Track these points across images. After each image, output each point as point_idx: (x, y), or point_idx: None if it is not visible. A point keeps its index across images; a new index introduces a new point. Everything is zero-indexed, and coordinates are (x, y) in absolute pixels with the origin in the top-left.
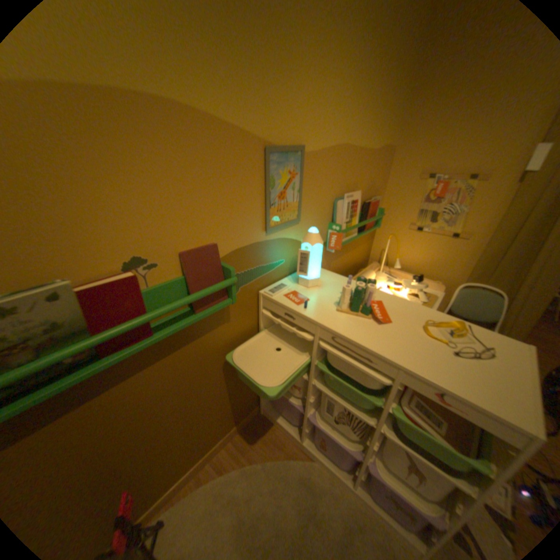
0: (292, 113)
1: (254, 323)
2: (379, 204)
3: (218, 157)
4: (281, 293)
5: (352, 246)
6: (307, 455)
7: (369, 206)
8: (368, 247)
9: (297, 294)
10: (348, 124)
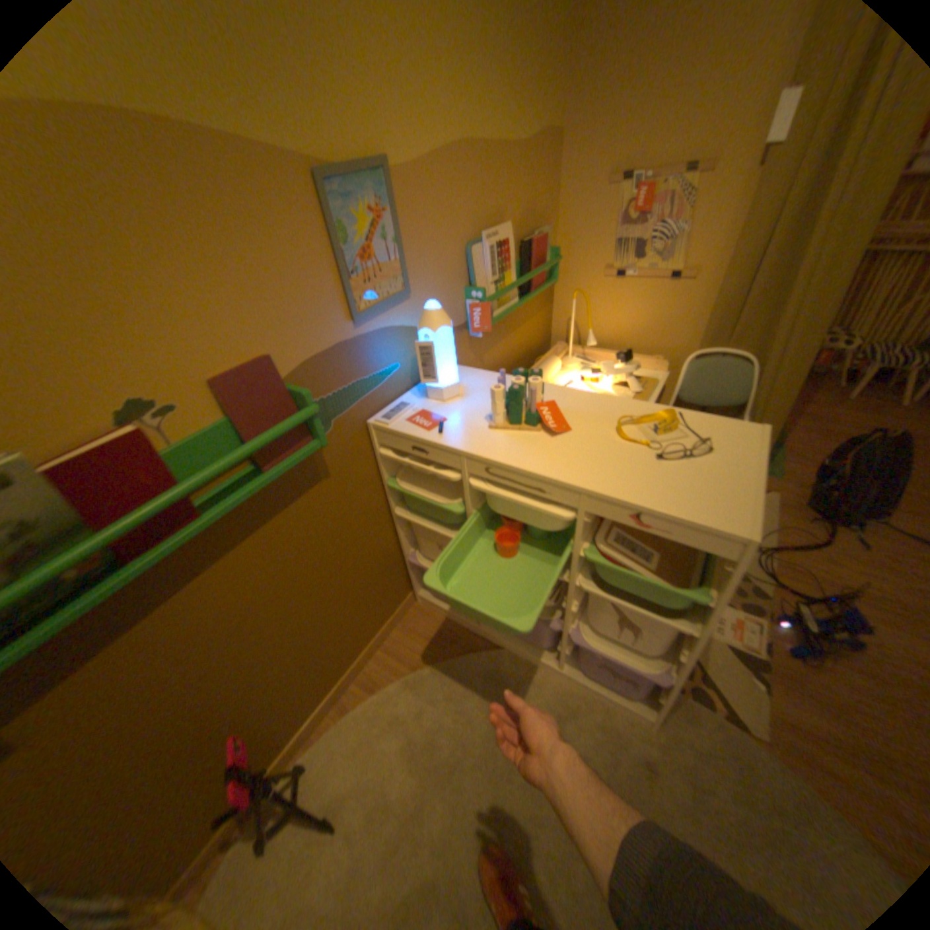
0: (347, 97)
1: (372, 472)
2: (546, 241)
3: (228, 203)
4: (402, 417)
5: (514, 322)
6: (491, 642)
7: (530, 247)
8: (544, 319)
9: (427, 415)
10: (460, 102)
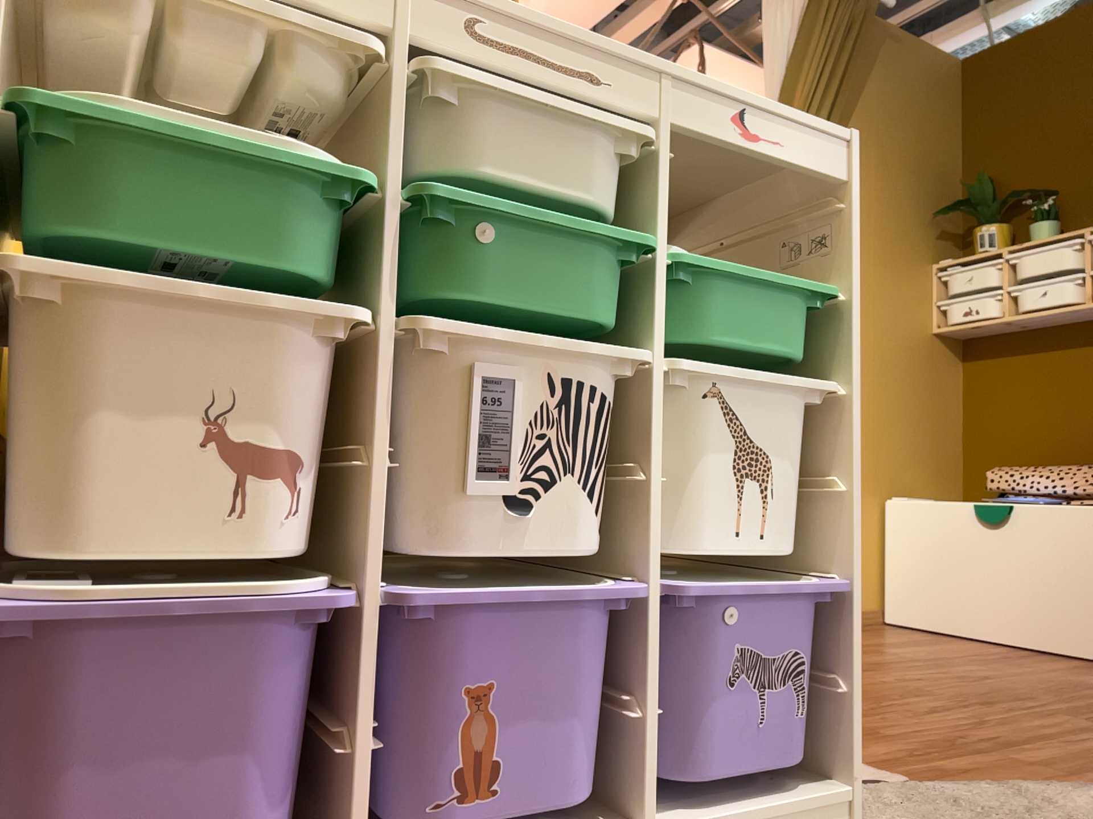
0: None
1: None
2: None
3: None
4: None
5: None
6: None
7: None
8: None
9: None
10: None
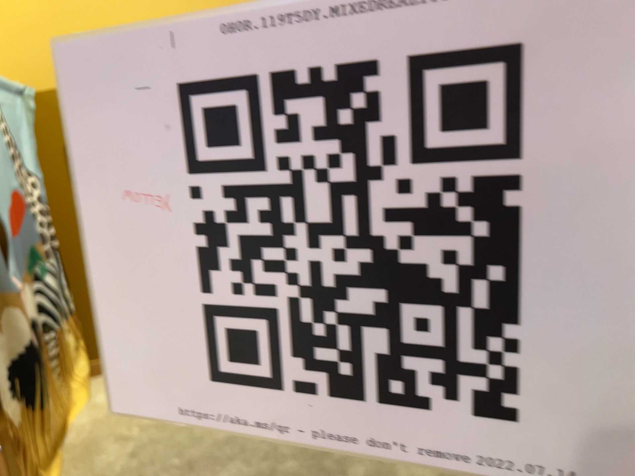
0: None
1: None
2: None
3: None
4: None
5: None
6: None
7: None
8: None
9: None
10: None
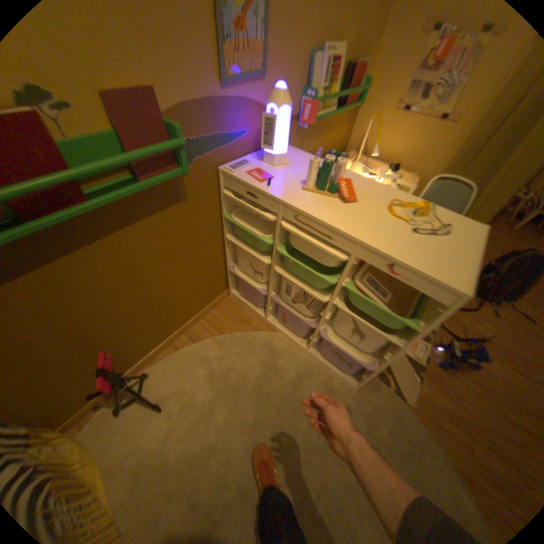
0: None
1: (216, 206)
2: (365, 68)
3: None
4: (243, 170)
5: (328, 127)
6: (270, 327)
7: (354, 69)
8: (347, 131)
9: (260, 172)
10: None
